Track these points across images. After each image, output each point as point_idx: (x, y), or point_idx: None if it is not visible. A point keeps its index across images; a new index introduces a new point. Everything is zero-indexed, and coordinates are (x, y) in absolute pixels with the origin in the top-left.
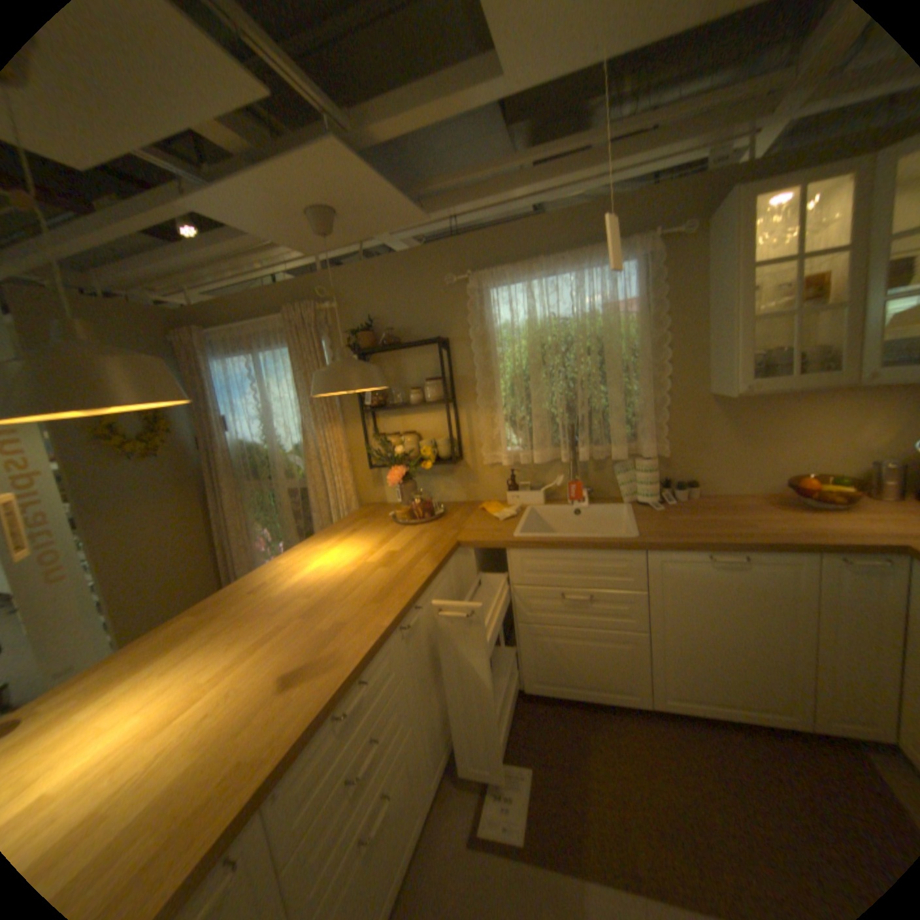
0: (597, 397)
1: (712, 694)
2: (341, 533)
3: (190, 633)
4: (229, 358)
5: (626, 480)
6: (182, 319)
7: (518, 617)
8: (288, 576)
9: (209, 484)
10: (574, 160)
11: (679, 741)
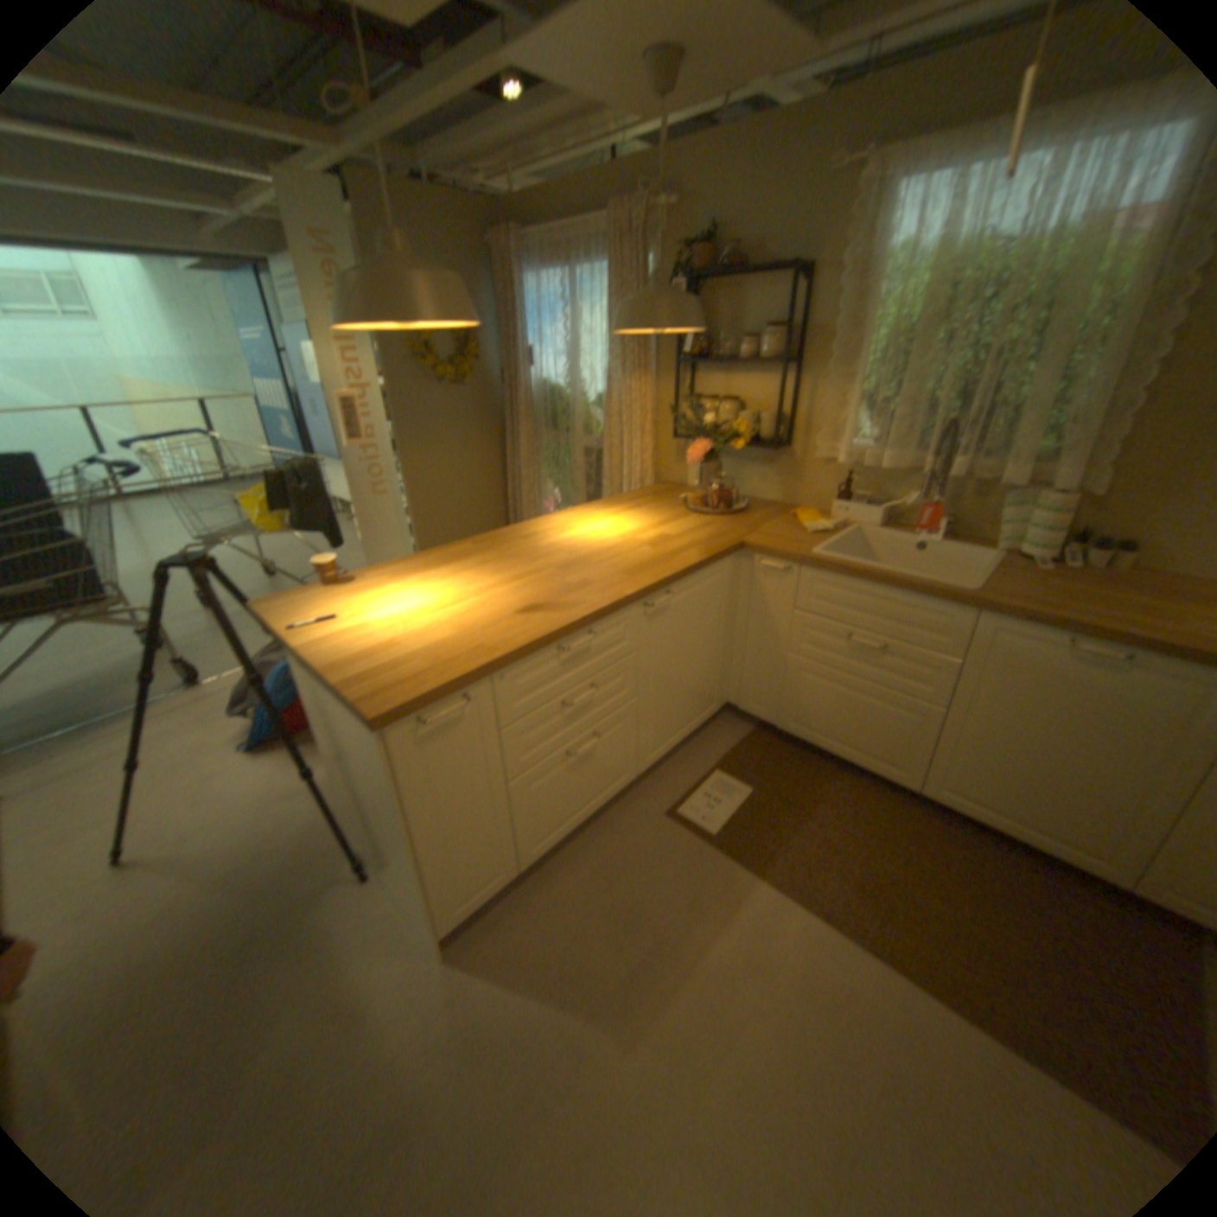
0: (1013, 381)
1: (1004, 803)
2: (621, 507)
3: (467, 557)
4: (543, 273)
5: (1016, 517)
6: (500, 215)
7: (790, 647)
8: (557, 534)
9: (507, 427)
10: None
11: (937, 834)
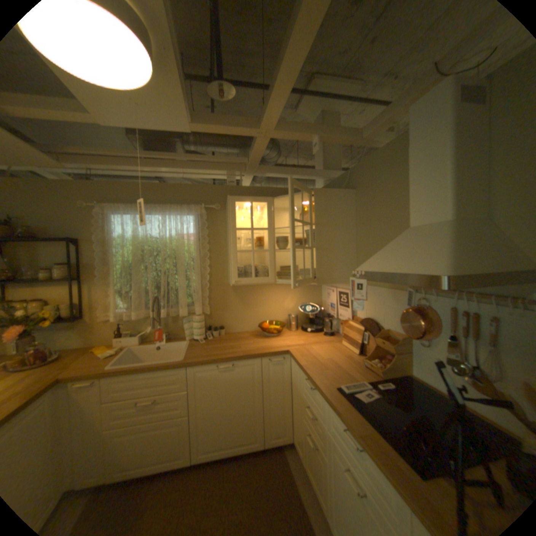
0: (172, 282)
1: (220, 444)
2: None
3: None
4: None
5: (188, 327)
6: None
7: (104, 427)
8: None
9: None
10: (163, 163)
11: (202, 480)
